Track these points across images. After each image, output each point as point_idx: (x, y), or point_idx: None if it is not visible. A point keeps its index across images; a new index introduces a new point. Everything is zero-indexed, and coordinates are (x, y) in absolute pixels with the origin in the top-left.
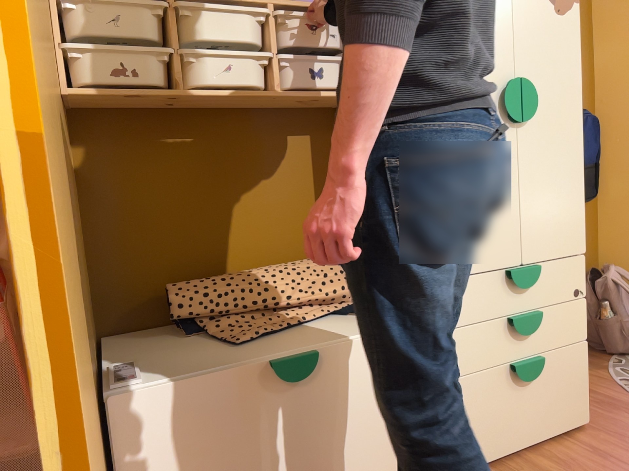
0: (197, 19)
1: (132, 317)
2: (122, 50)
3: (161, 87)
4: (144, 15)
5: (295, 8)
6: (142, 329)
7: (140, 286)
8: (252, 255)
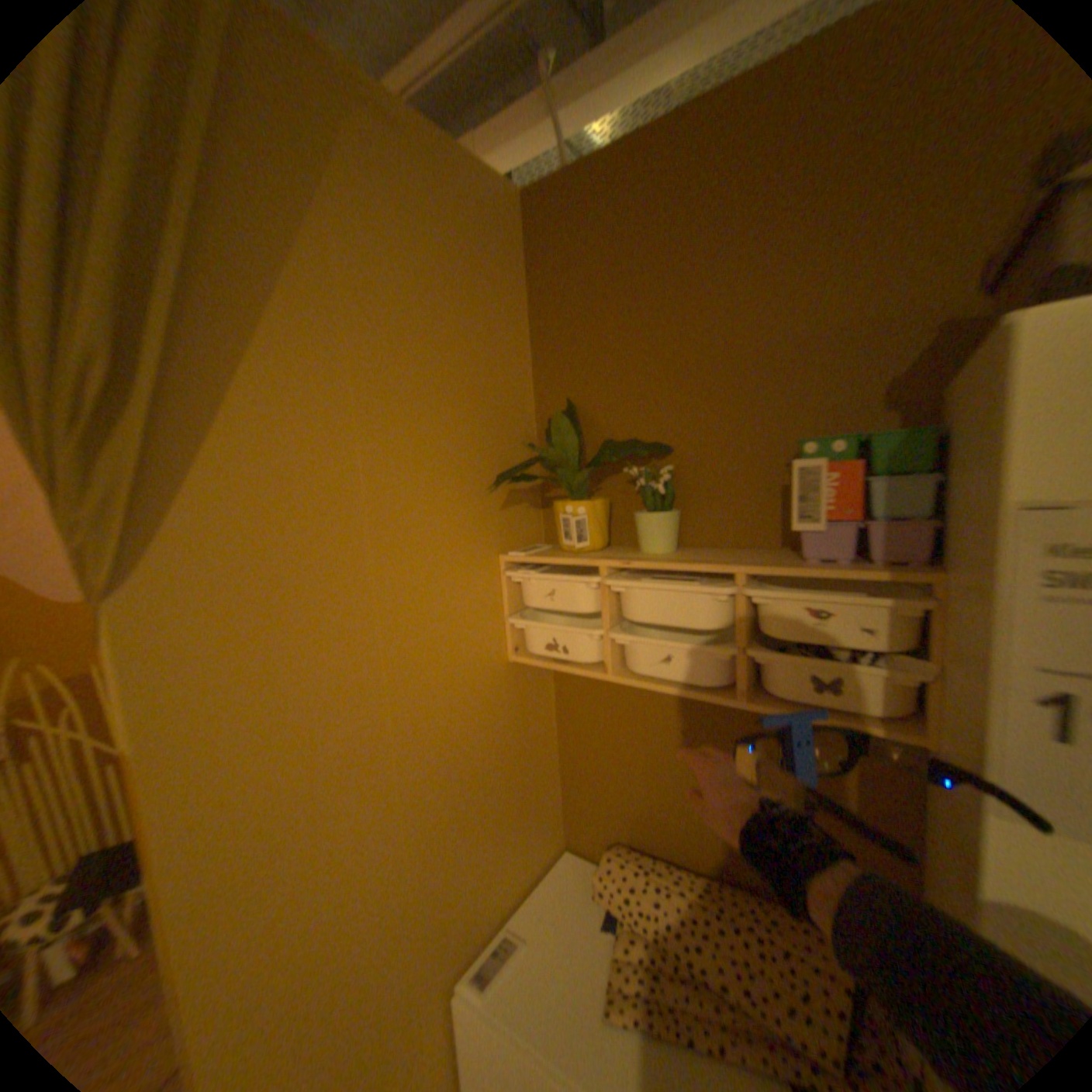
0: (632, 592)
1: (592, 846)
2: (554, 625)
3: (592, 664)
4: (575, 588)
5: (782, 582)
6: (597, 866)
7: (602, 822)
8: (731, 858)
